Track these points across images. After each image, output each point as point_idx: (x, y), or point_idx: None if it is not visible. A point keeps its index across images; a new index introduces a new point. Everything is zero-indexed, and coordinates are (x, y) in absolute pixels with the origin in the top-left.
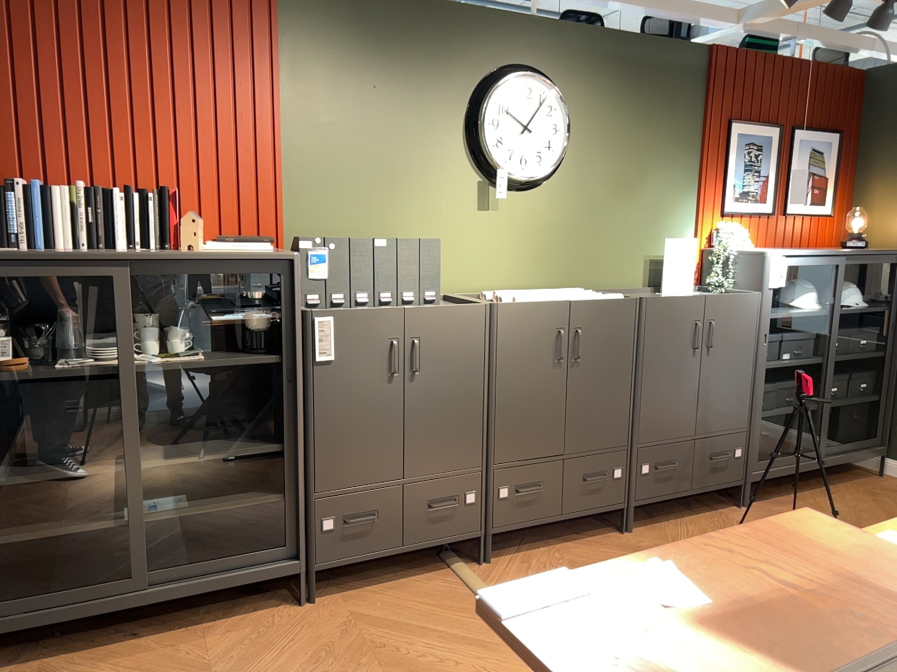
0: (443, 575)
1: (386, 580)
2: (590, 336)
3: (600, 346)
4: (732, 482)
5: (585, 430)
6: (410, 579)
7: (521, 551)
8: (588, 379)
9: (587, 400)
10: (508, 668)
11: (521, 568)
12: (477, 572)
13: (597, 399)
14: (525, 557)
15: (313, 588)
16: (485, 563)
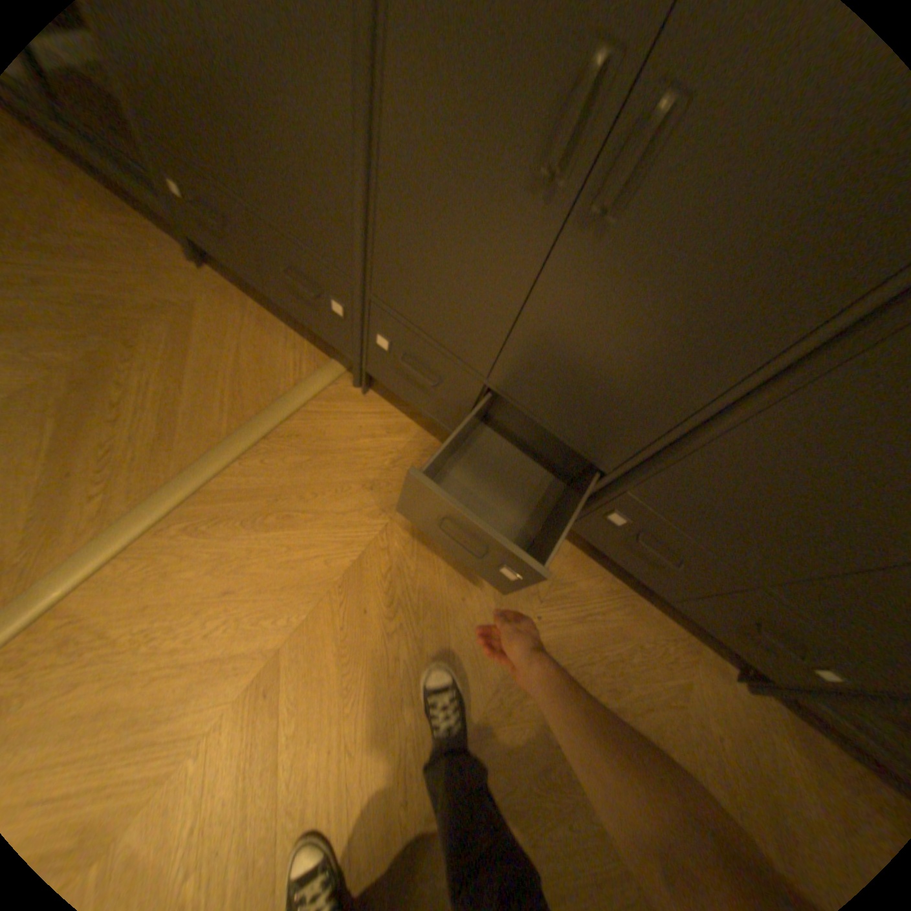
0: (313, 359)
1: (275, 313)
2: (699, 157)
3: (703, 220)
4: (760, 666)
5: (541, 380)
6: (290, 331)
7: (414, 419)
8: (605, 289)
9: (575, 332)
10: (126, 475)
11: (370, 429)
12: (337, 388)
13: (598, 348)
14: (402, 426)
15: (191, 253)
16: (358, 390)
